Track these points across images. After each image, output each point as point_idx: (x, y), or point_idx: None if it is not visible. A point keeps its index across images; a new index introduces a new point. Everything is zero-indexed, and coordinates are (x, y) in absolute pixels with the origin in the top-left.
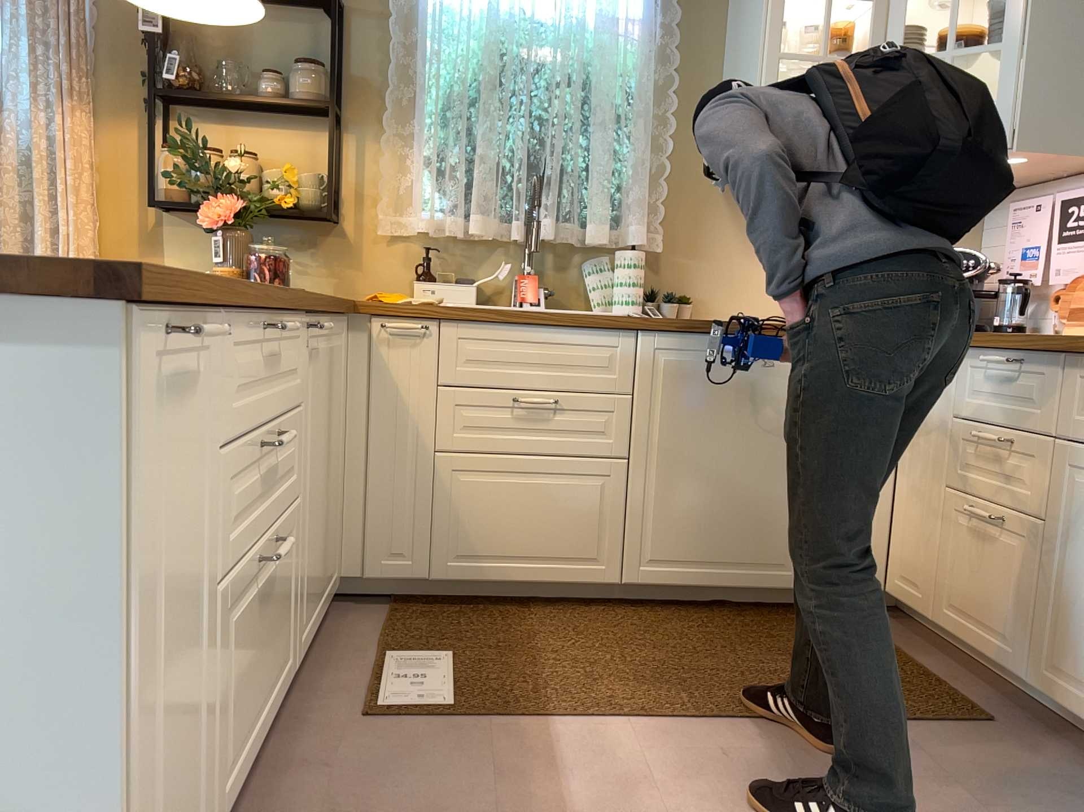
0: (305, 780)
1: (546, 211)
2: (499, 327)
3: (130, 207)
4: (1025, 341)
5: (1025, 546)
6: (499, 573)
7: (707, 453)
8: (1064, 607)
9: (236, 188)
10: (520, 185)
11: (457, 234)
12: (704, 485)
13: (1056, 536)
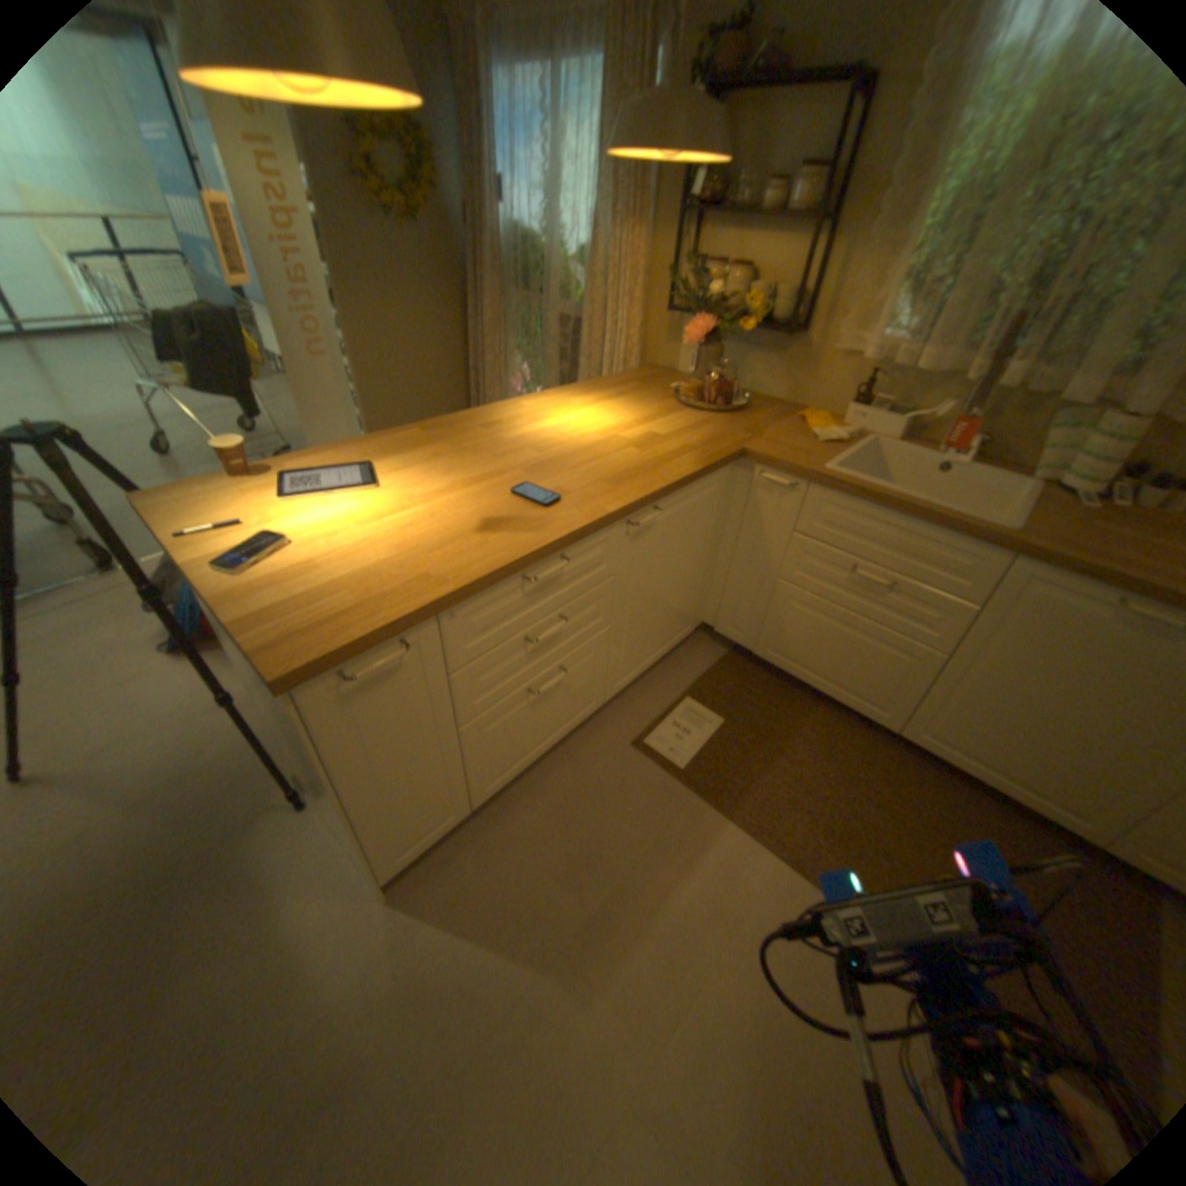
0: (574, 773)
1: (1024, 353)
2: (863, 505)
3: (663, 303)
4: None
5: None
6: (803, 676)
7: (1045, 693)
8: None
9: (715, 307)
10: (1003, 315)
11: (907, 363)
12: (1025, 715)
13: None
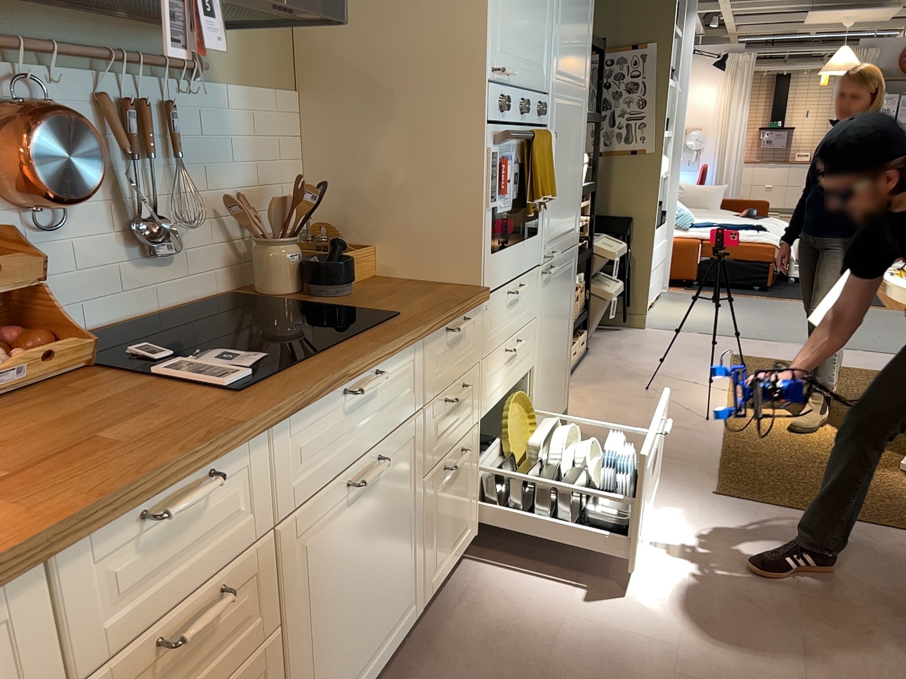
0: None
1: None
2: None
3: None
4: (232, 436)
5: (262, 678)
6: None
7: None
8: (313, 666)
9: None
10: None
11: None
12: None
13: (295, 620)
